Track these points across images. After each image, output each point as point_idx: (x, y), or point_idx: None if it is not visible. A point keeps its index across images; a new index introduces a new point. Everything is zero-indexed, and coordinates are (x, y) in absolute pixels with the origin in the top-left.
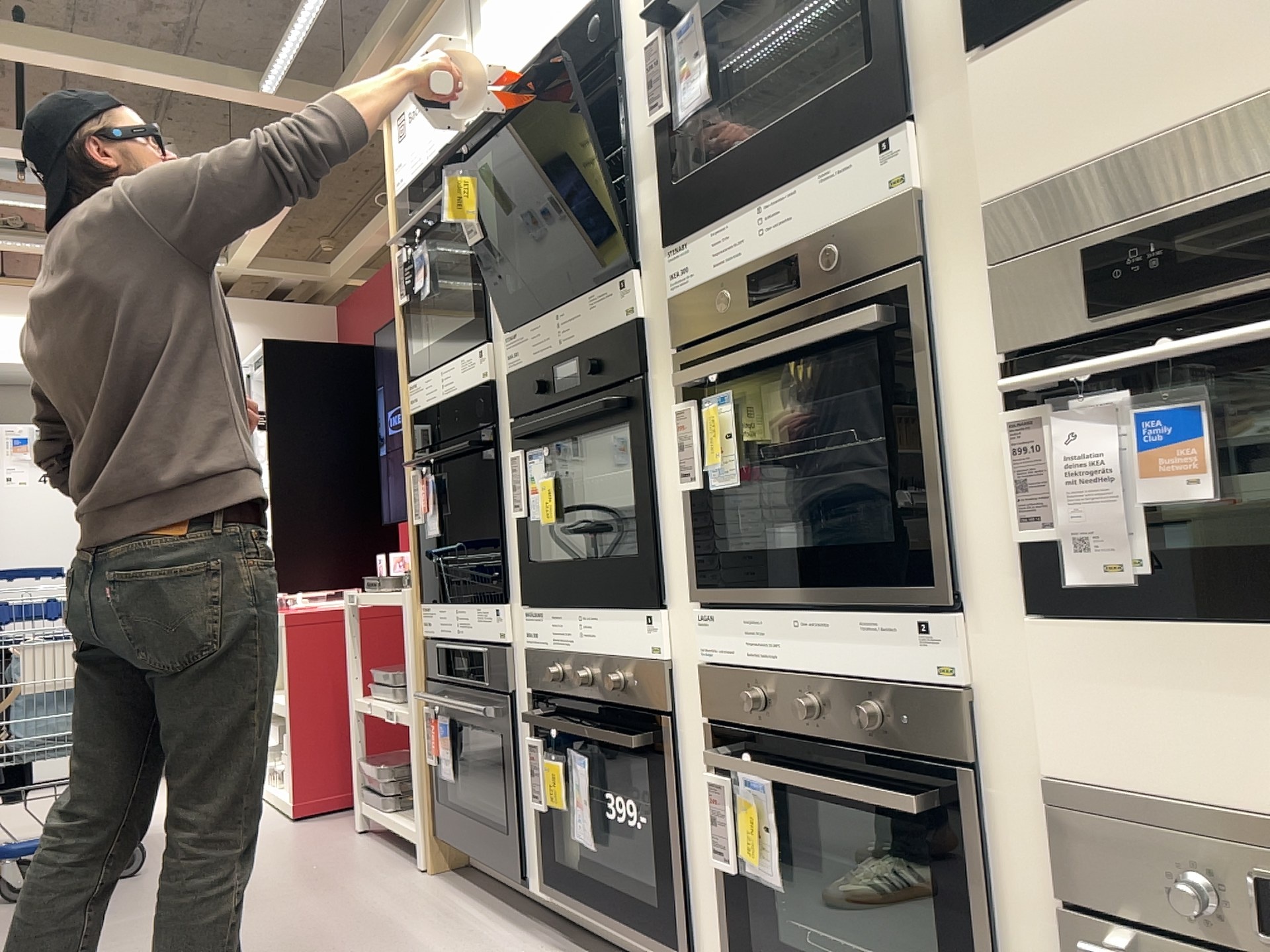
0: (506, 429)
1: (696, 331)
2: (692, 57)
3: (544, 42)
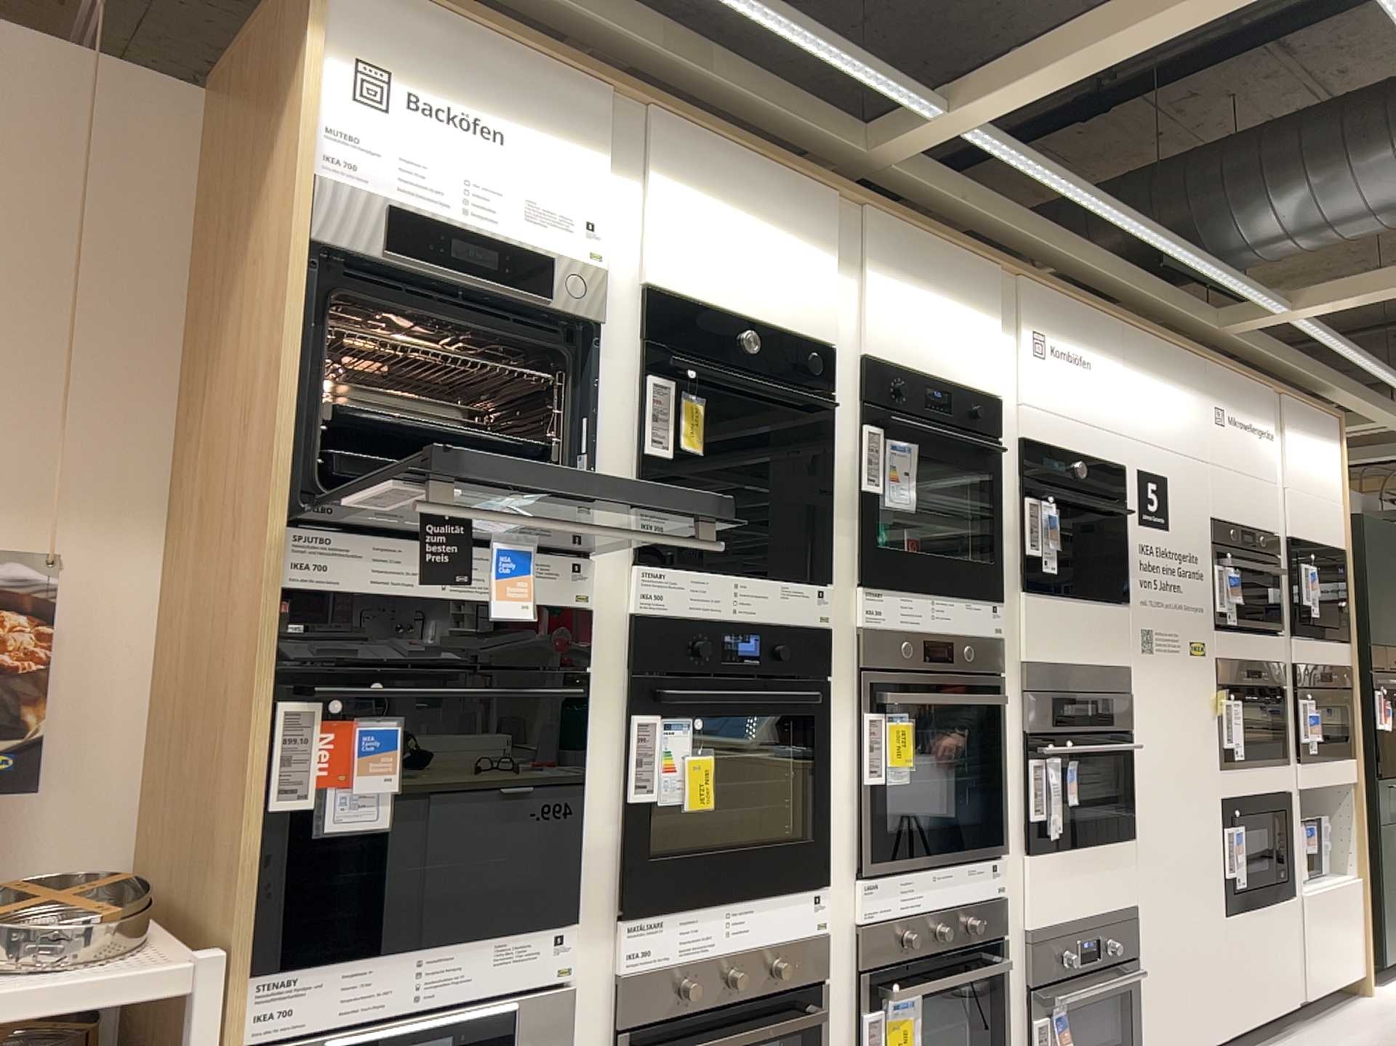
0: (611, 676)
1: (876, 658)
2: (896, 474)
3: (753, 321)
